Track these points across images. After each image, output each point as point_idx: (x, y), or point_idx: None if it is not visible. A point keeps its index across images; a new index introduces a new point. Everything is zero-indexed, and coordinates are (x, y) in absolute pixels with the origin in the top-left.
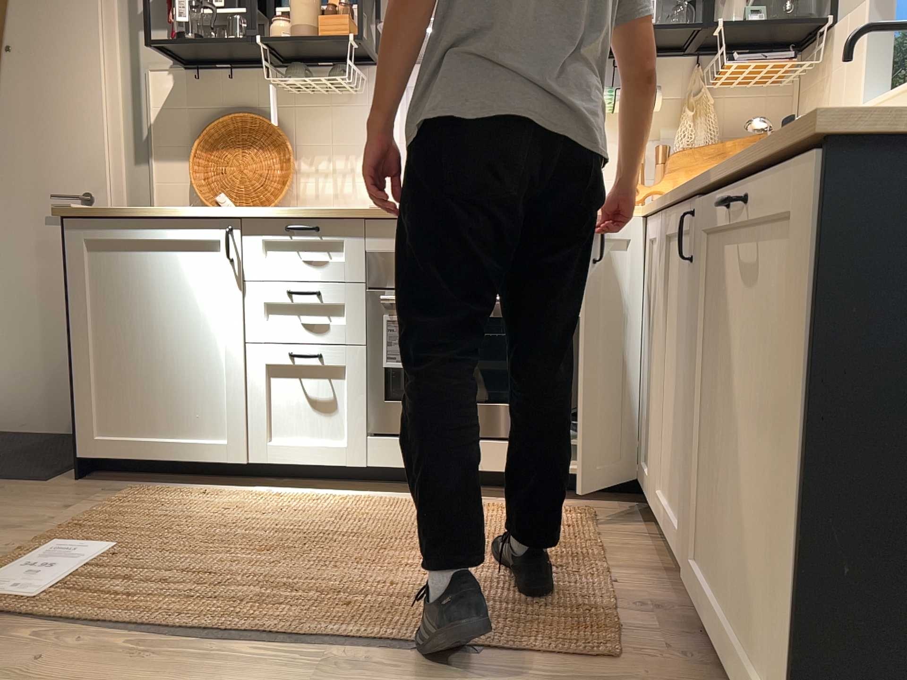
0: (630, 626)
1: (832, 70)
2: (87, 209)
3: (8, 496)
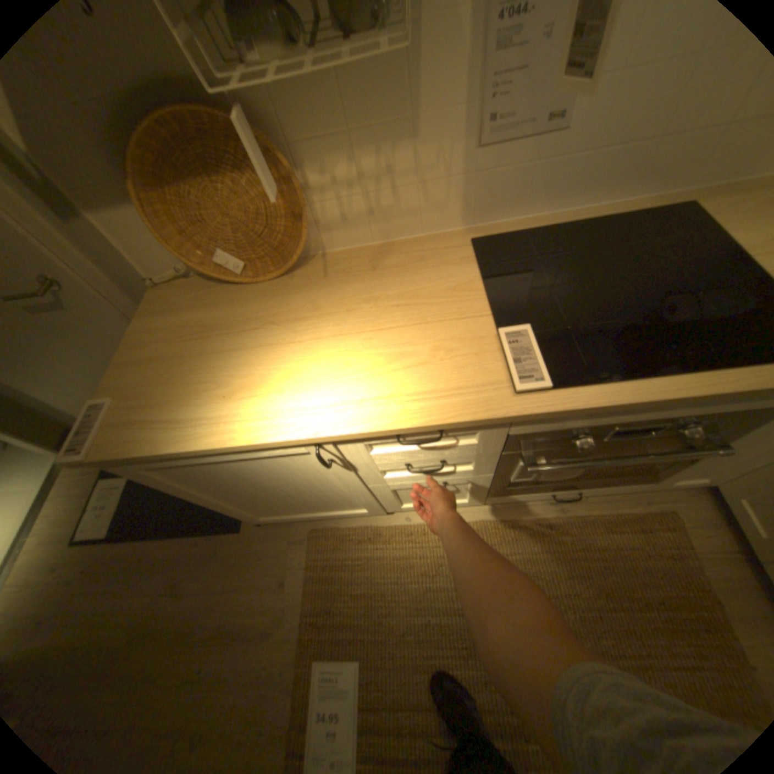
0: None
1: None
2: (108, 457)
3: (227, 567)
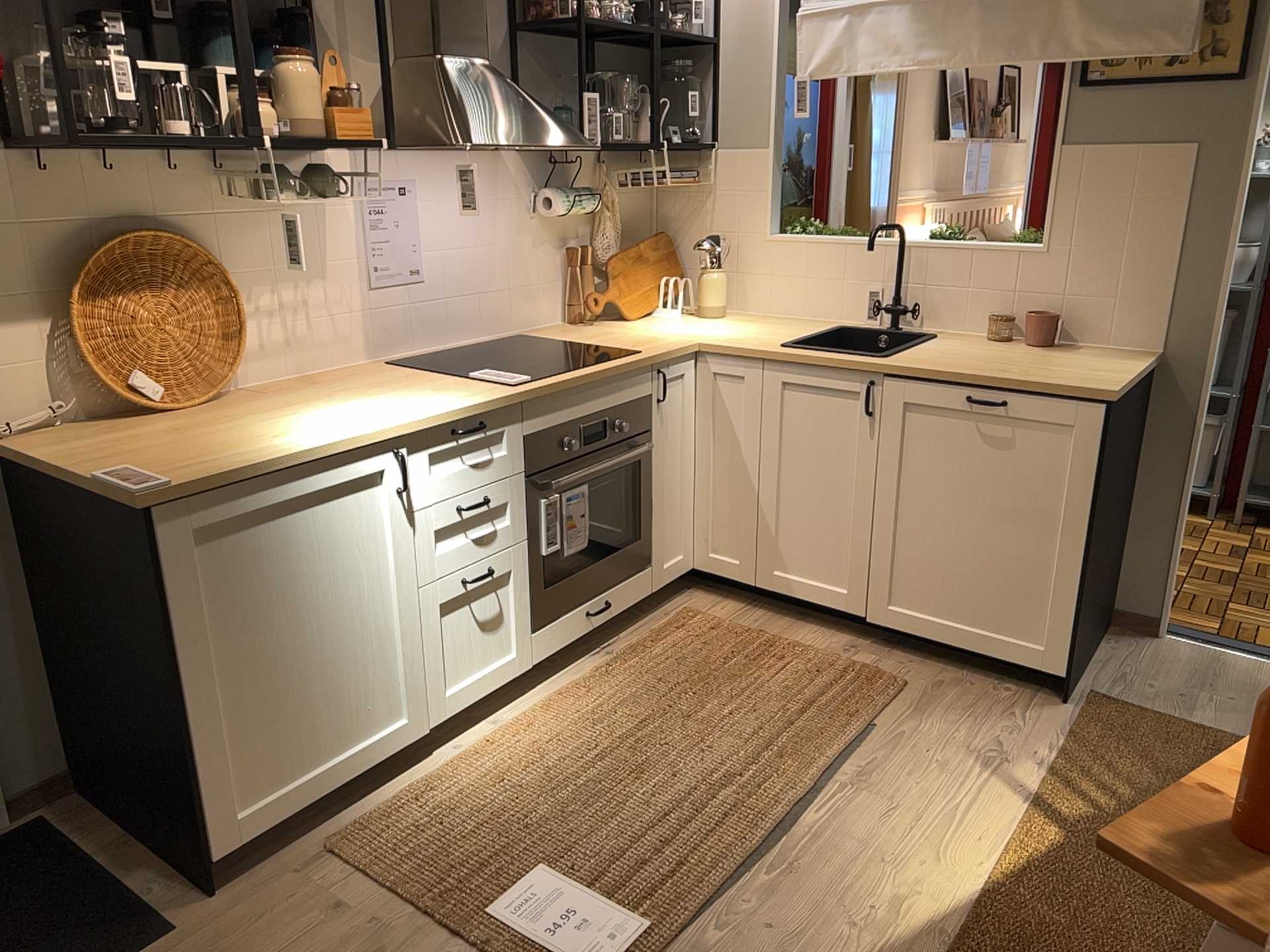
0: (868, 664)
1: (721, 188)
2: (199, 480)
3: None
